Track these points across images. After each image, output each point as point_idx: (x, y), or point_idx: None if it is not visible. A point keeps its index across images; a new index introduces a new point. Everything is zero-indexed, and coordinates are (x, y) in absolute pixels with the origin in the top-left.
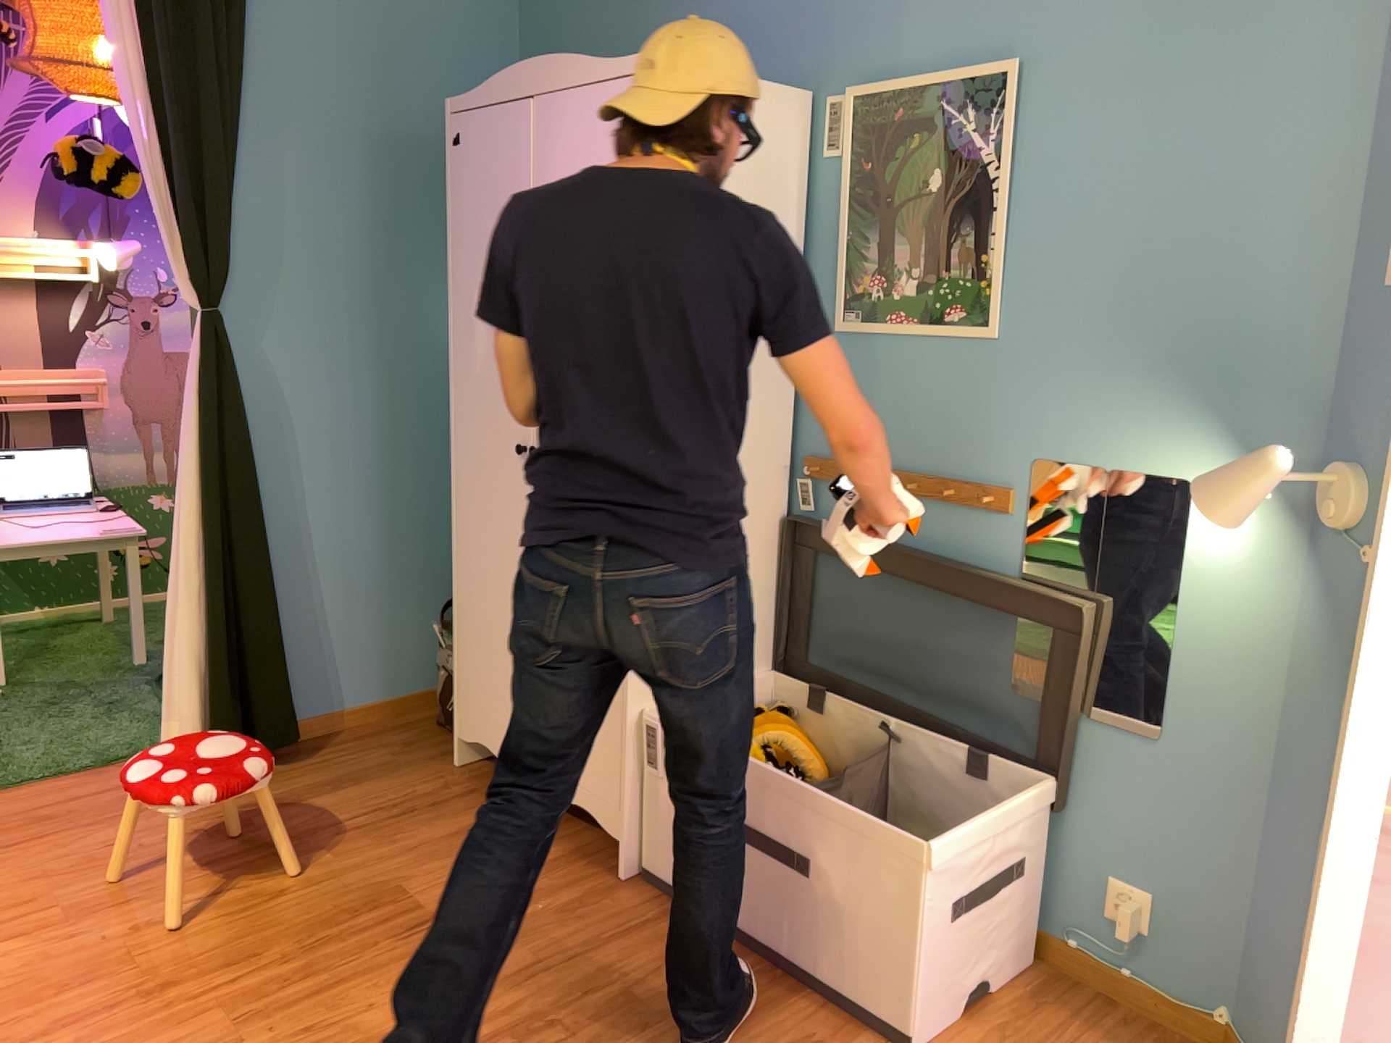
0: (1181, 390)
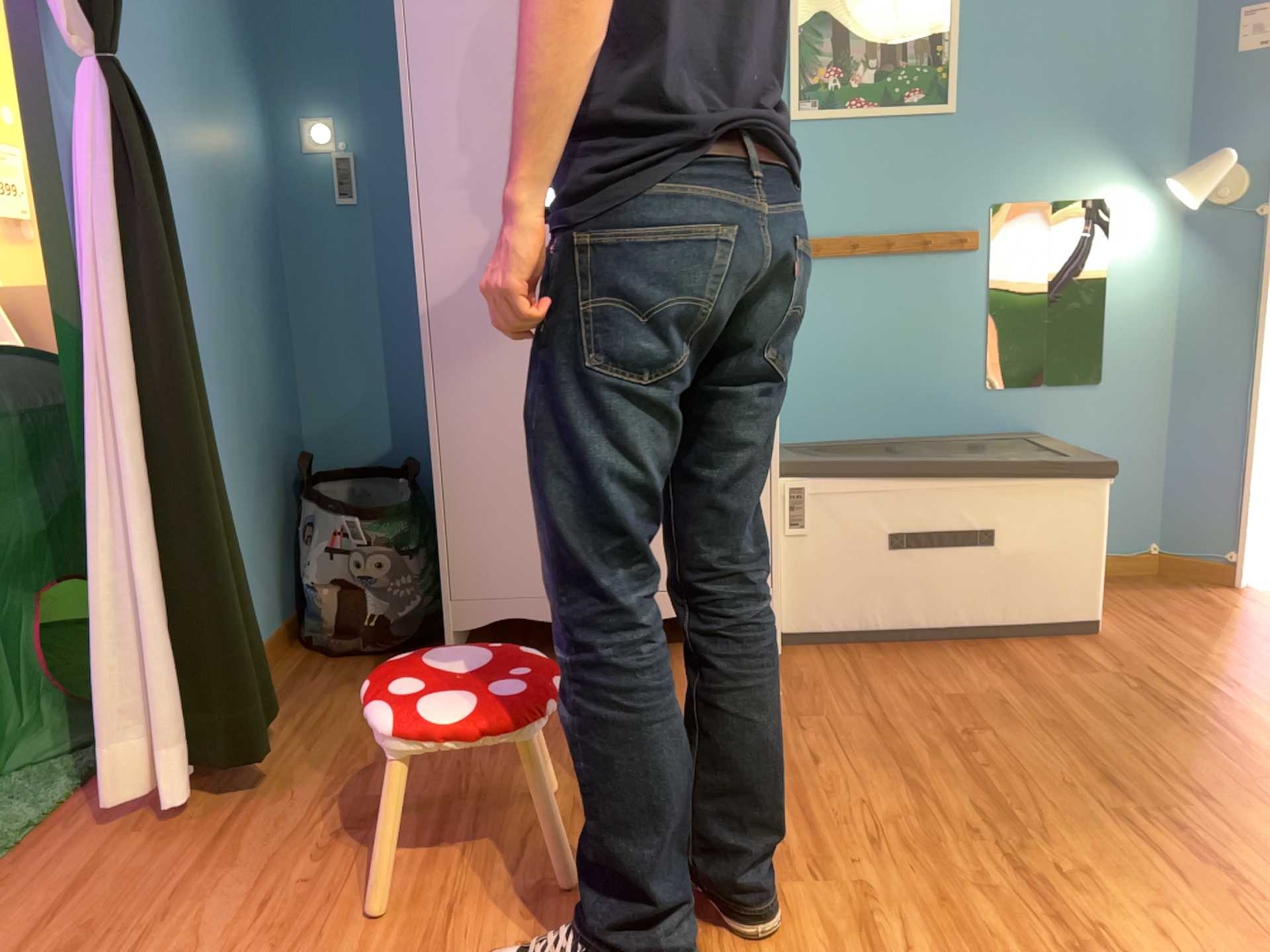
0: (1099, 137)
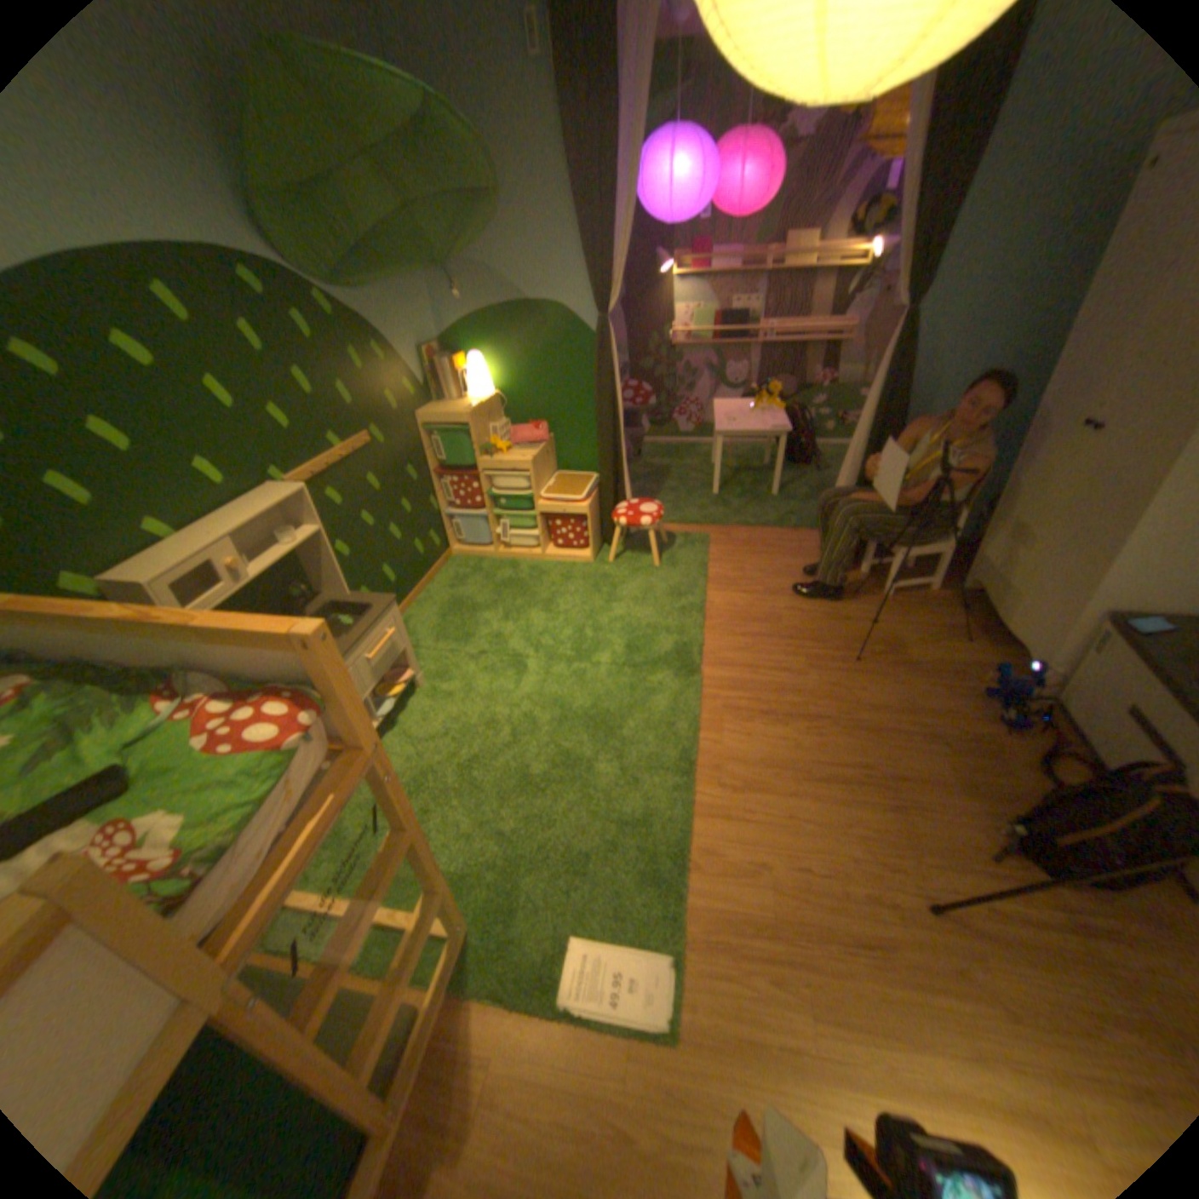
0: None
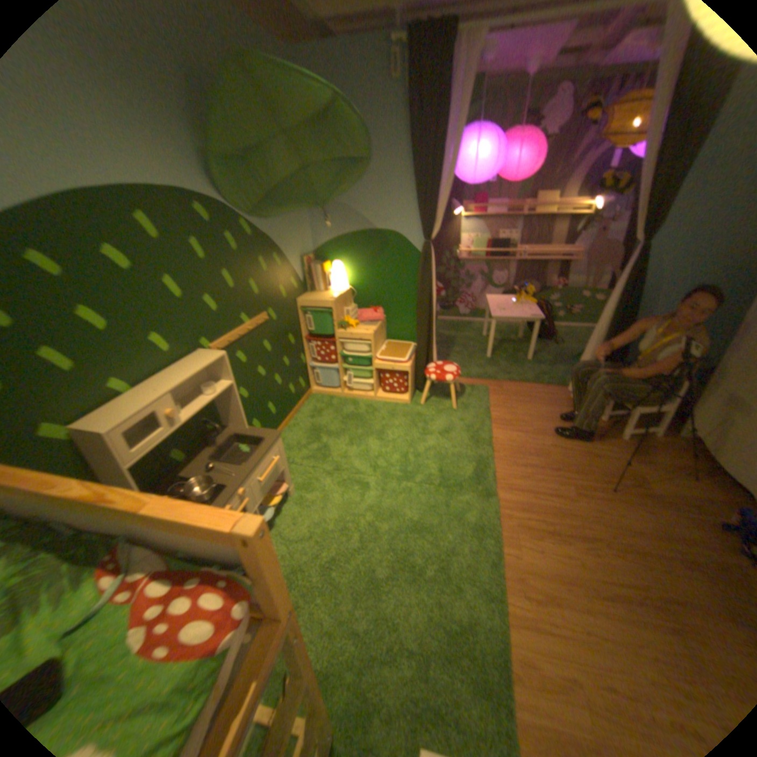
0: None
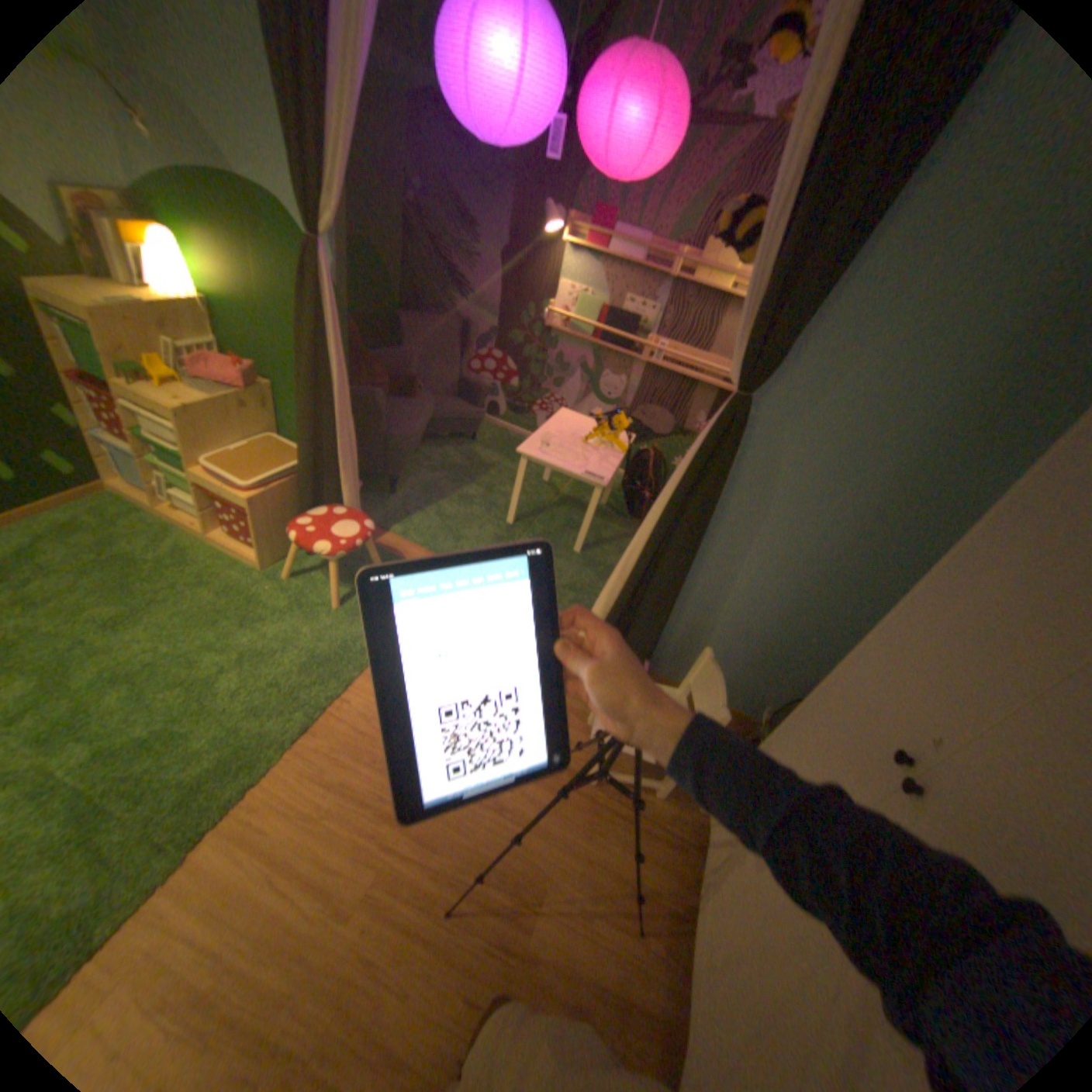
0: None
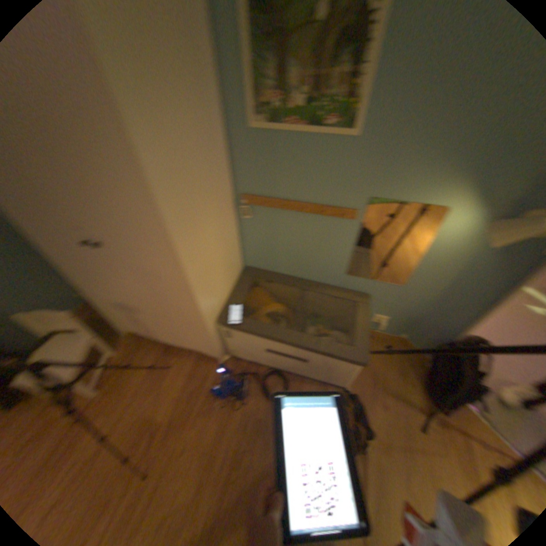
0: (463, 168)
